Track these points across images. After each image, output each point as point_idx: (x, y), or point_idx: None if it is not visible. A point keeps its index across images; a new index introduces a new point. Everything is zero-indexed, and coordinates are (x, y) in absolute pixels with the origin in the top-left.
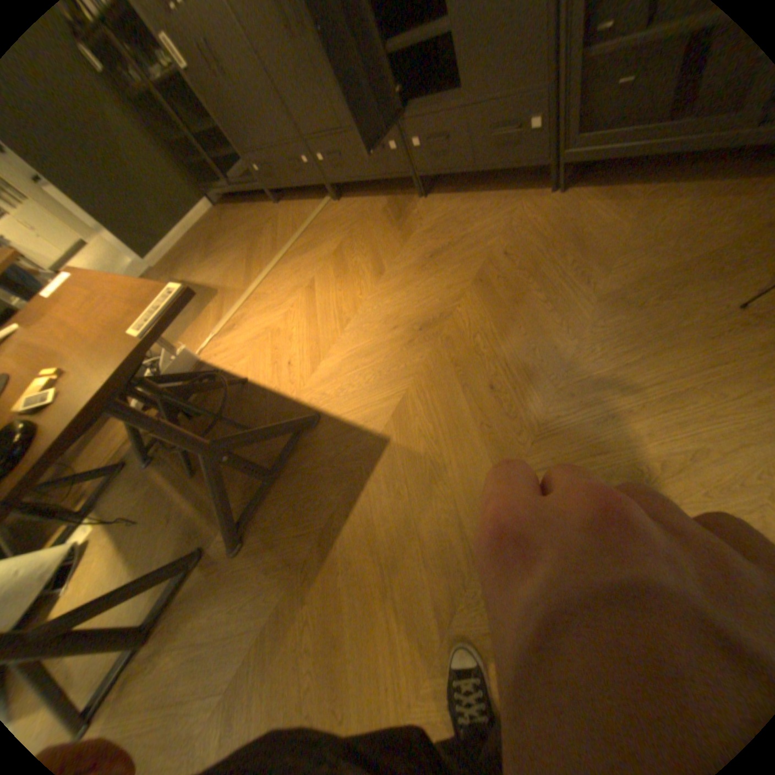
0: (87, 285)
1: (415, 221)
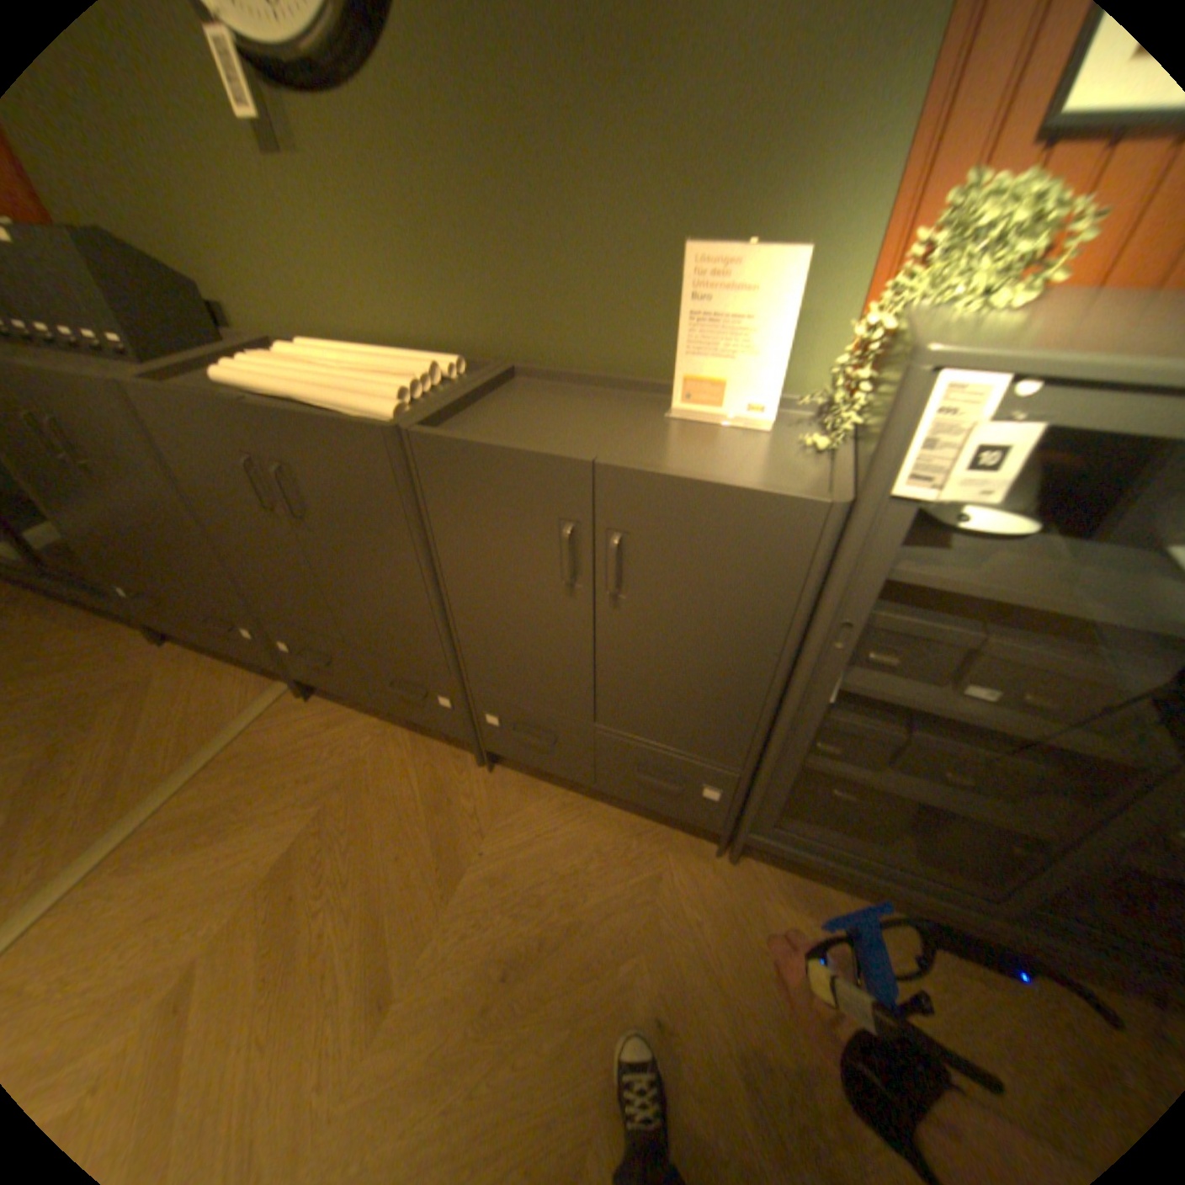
0: None
1: (467, 837)
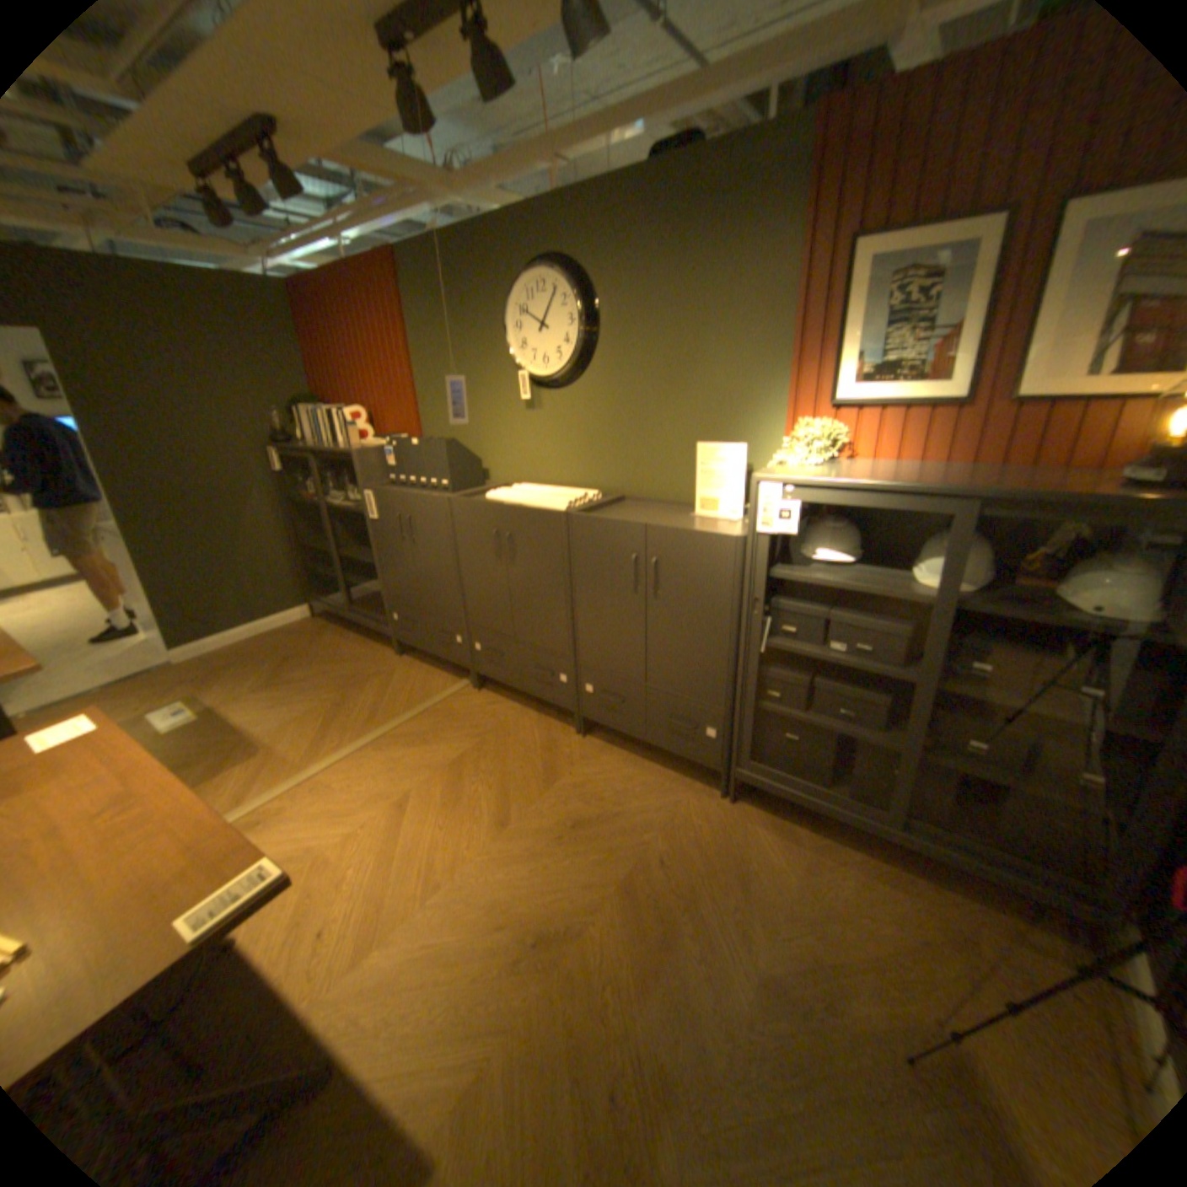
0: (124, 770)
1: (563, 765)
